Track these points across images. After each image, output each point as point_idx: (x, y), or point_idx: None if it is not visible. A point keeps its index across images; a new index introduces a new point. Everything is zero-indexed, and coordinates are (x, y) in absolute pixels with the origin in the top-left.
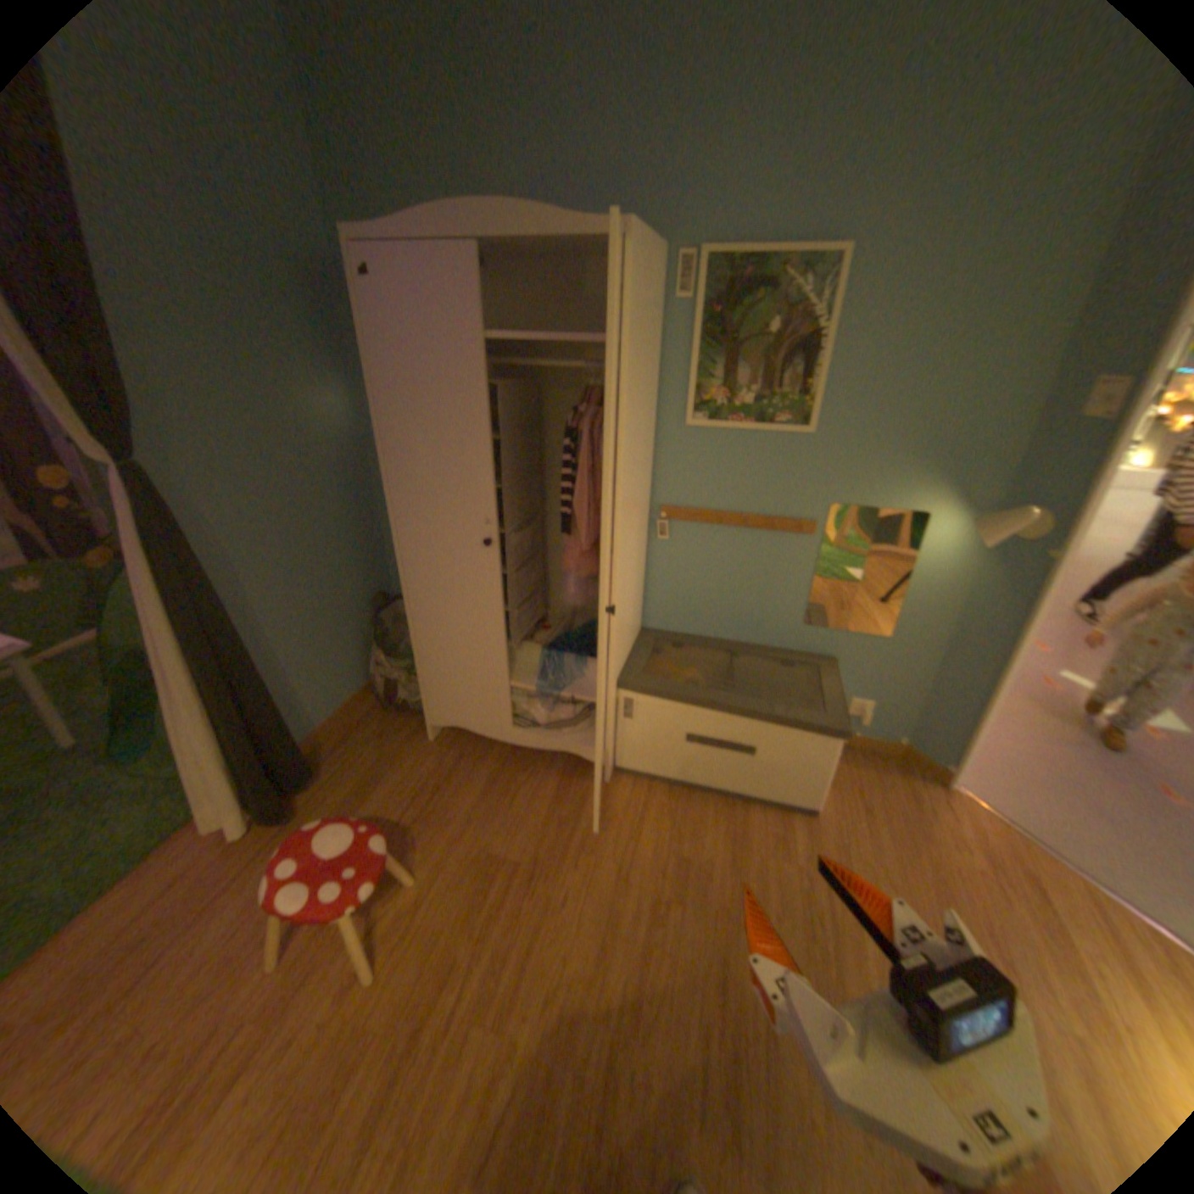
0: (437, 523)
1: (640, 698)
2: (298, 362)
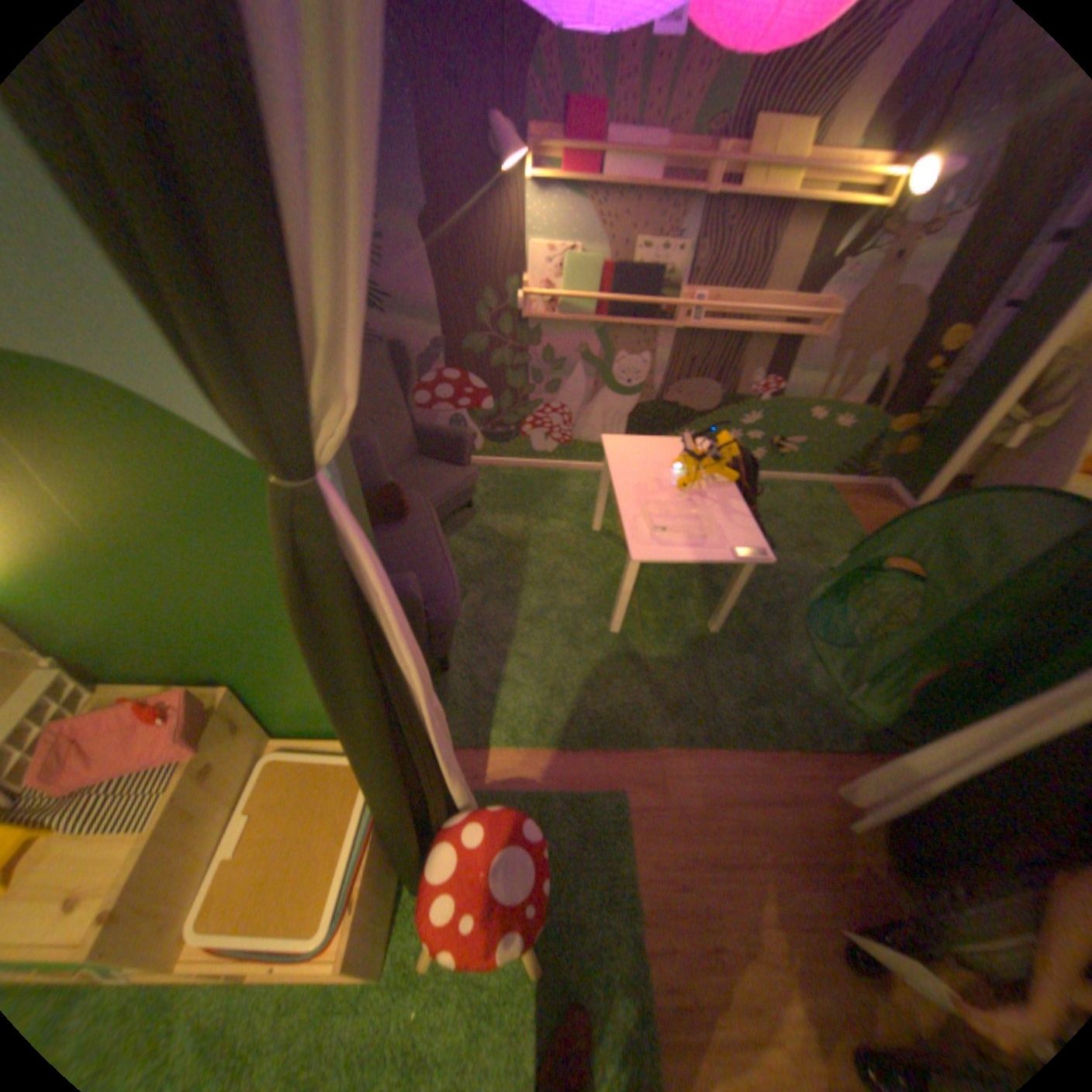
0: None
1: None
2: None
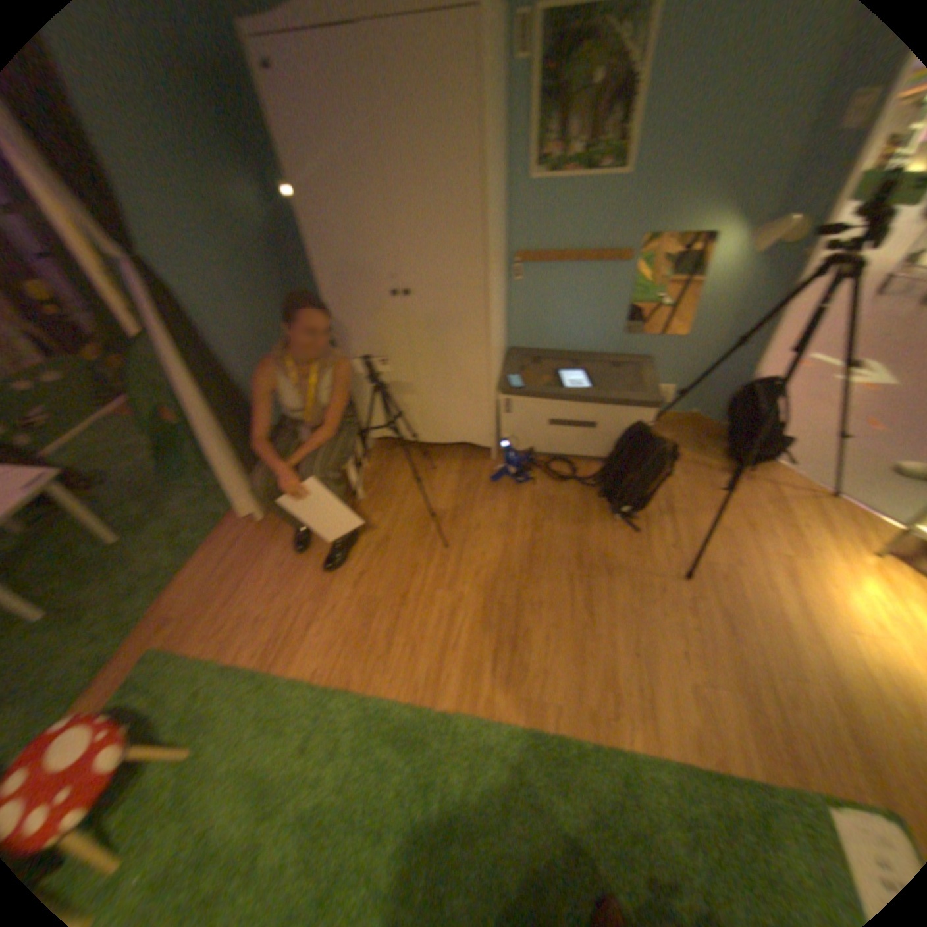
0: (356, 284)
1: (512, 399)
2: (221, 162)
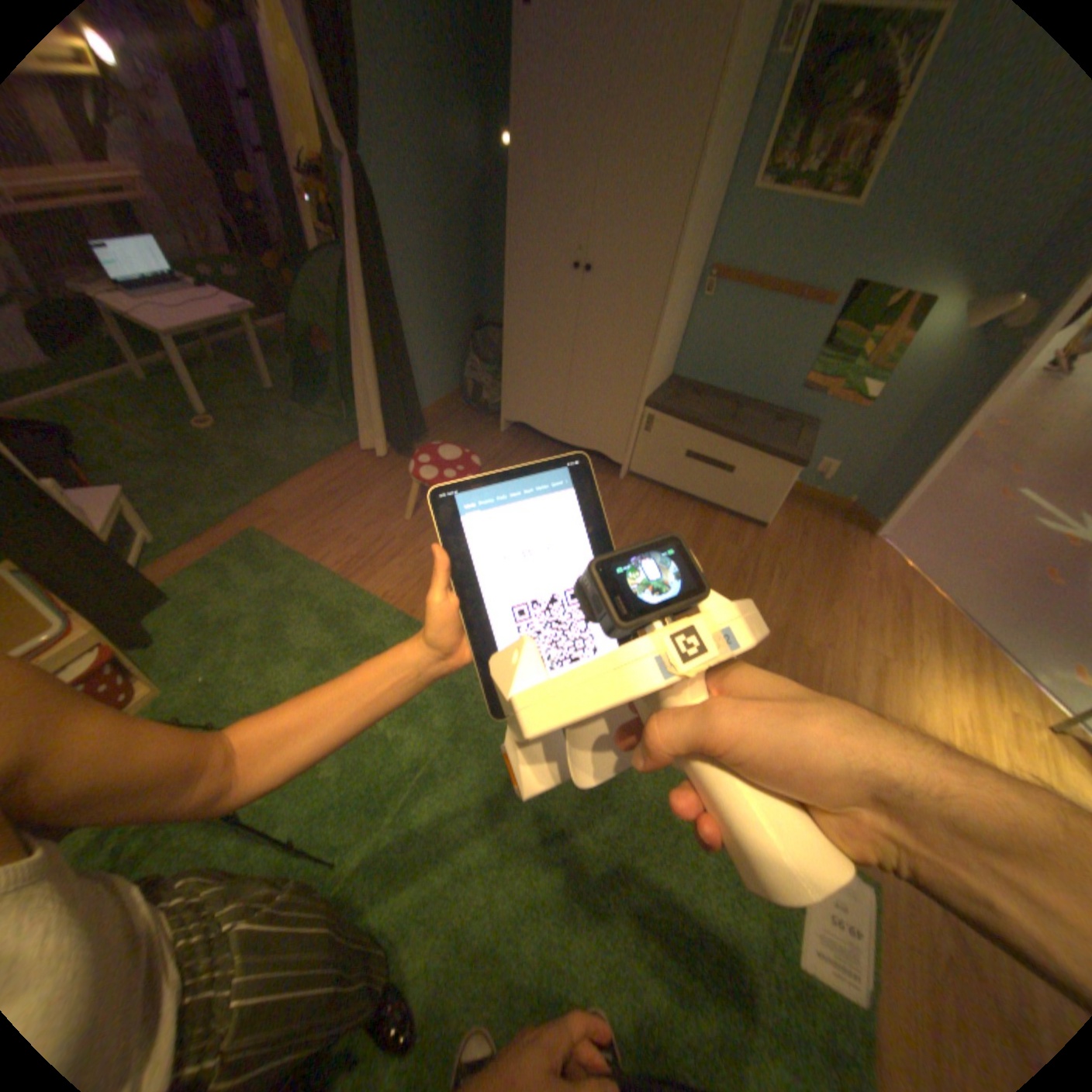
0: (540, 247)
1: (659, 416)
2: (450, 89)
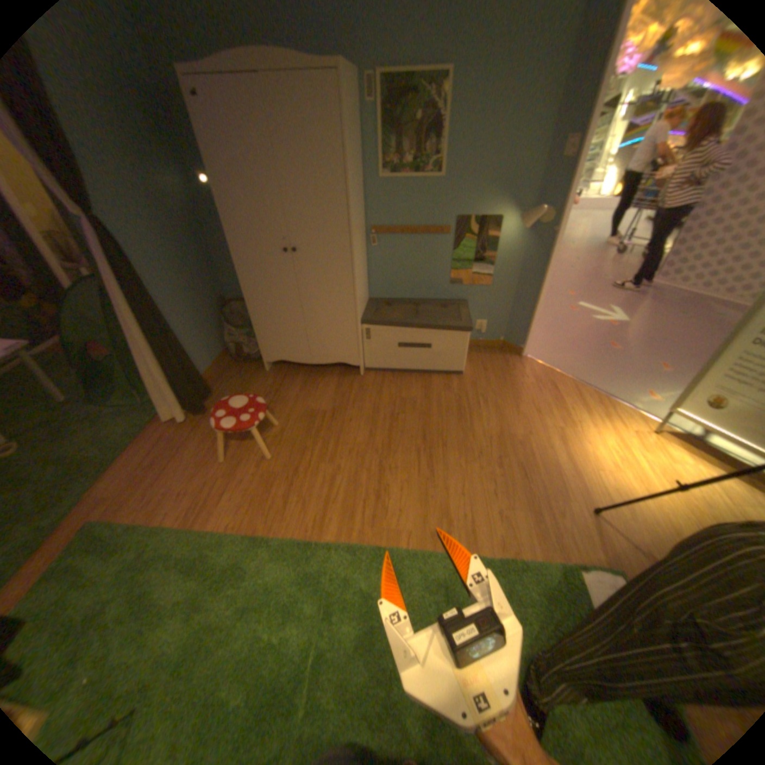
0: (256, 243)
1: (373, 327)
2: (152, 154)
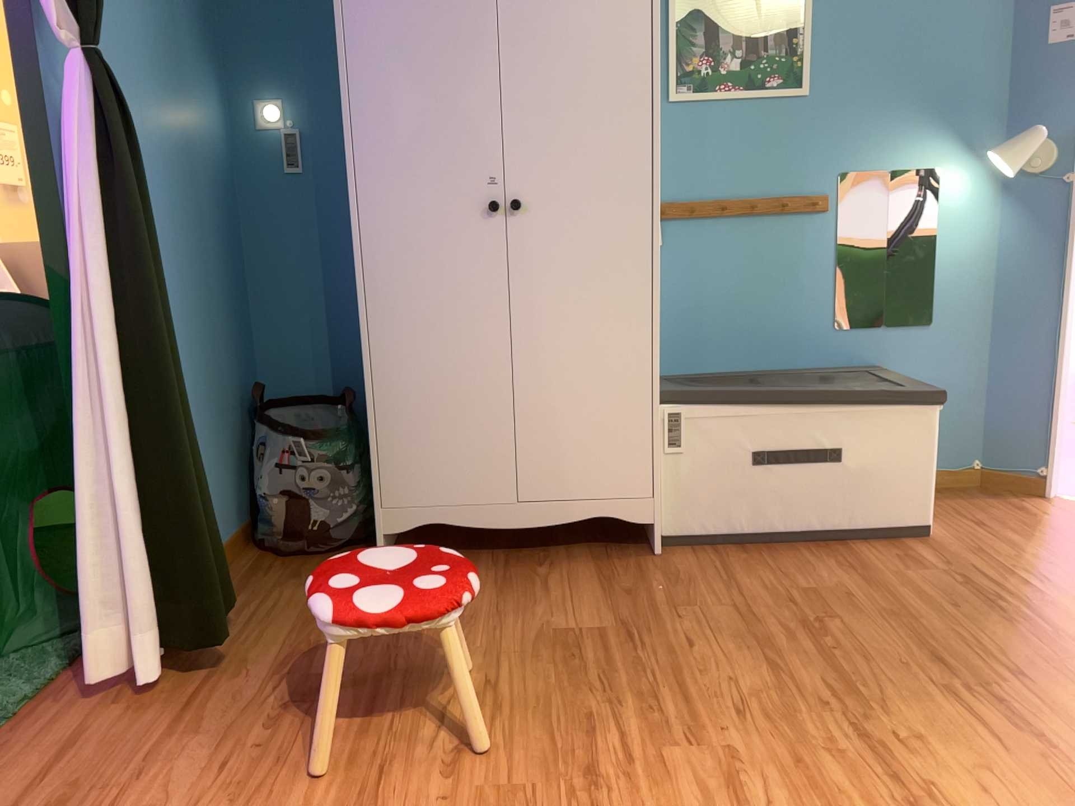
0: (416, 195)
1: (687, 408)
2: (191, 43)
